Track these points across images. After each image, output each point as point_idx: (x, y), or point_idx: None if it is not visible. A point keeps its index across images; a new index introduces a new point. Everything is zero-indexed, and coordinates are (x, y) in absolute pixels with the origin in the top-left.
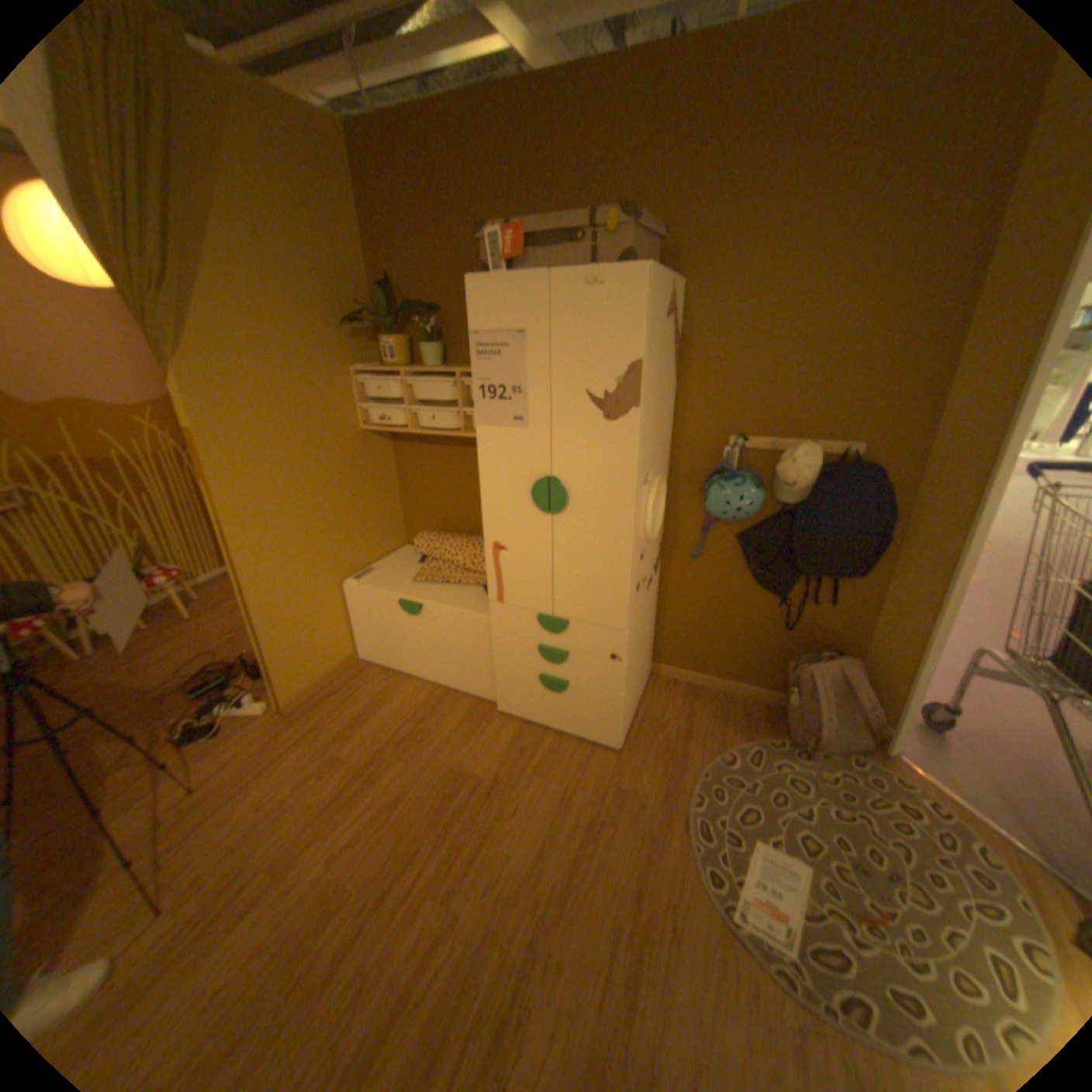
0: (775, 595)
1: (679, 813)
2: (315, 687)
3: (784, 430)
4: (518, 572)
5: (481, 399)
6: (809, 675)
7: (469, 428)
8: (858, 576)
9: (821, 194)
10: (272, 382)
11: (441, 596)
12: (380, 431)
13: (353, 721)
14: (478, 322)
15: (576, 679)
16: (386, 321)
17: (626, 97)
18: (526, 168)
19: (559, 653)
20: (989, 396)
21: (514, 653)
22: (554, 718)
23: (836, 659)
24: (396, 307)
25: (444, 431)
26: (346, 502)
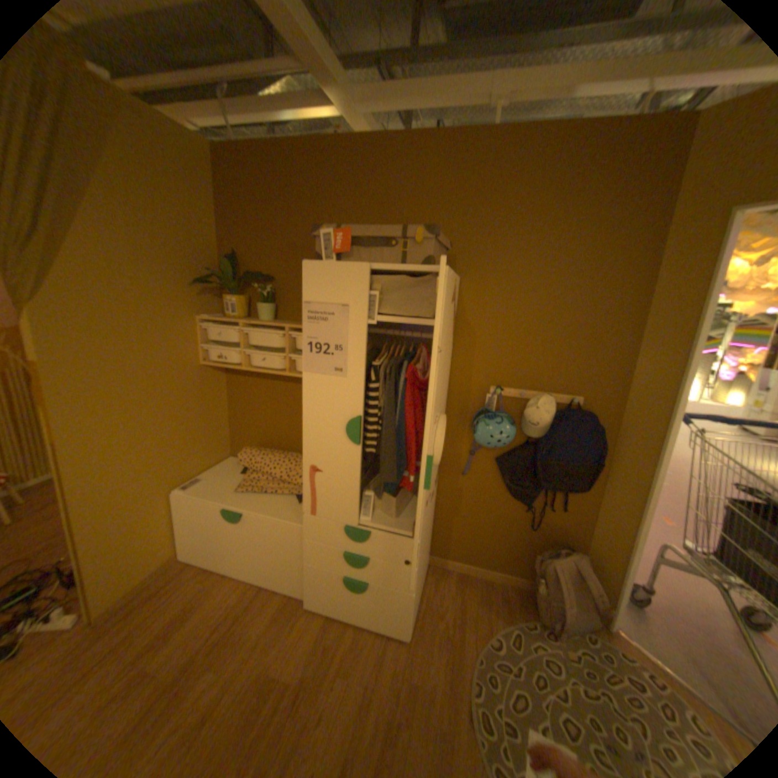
0: (524, 504)
1: (463, 705)
2: (133, 593)
3: (528, 385)
4: (331, 491)
5: (308, 351)
6: (553, 570)
7: (293, 369)
8: (583, 492)
9: (550, 234)
10: (127, 325)
11: (260, 505)
12: (217, 366)
13: (167, 627)
14: (310, 294)
15: (375, 581)
16: (231, 284)
17: (421, 158)
18: (349, 192)
19: (362, 559)
20: (663, 372)
21: (323, 558)
22: (354, 615)
23: (571, 556)
24: (240, 275)
25: (272, 370)
26: (181, 423)
